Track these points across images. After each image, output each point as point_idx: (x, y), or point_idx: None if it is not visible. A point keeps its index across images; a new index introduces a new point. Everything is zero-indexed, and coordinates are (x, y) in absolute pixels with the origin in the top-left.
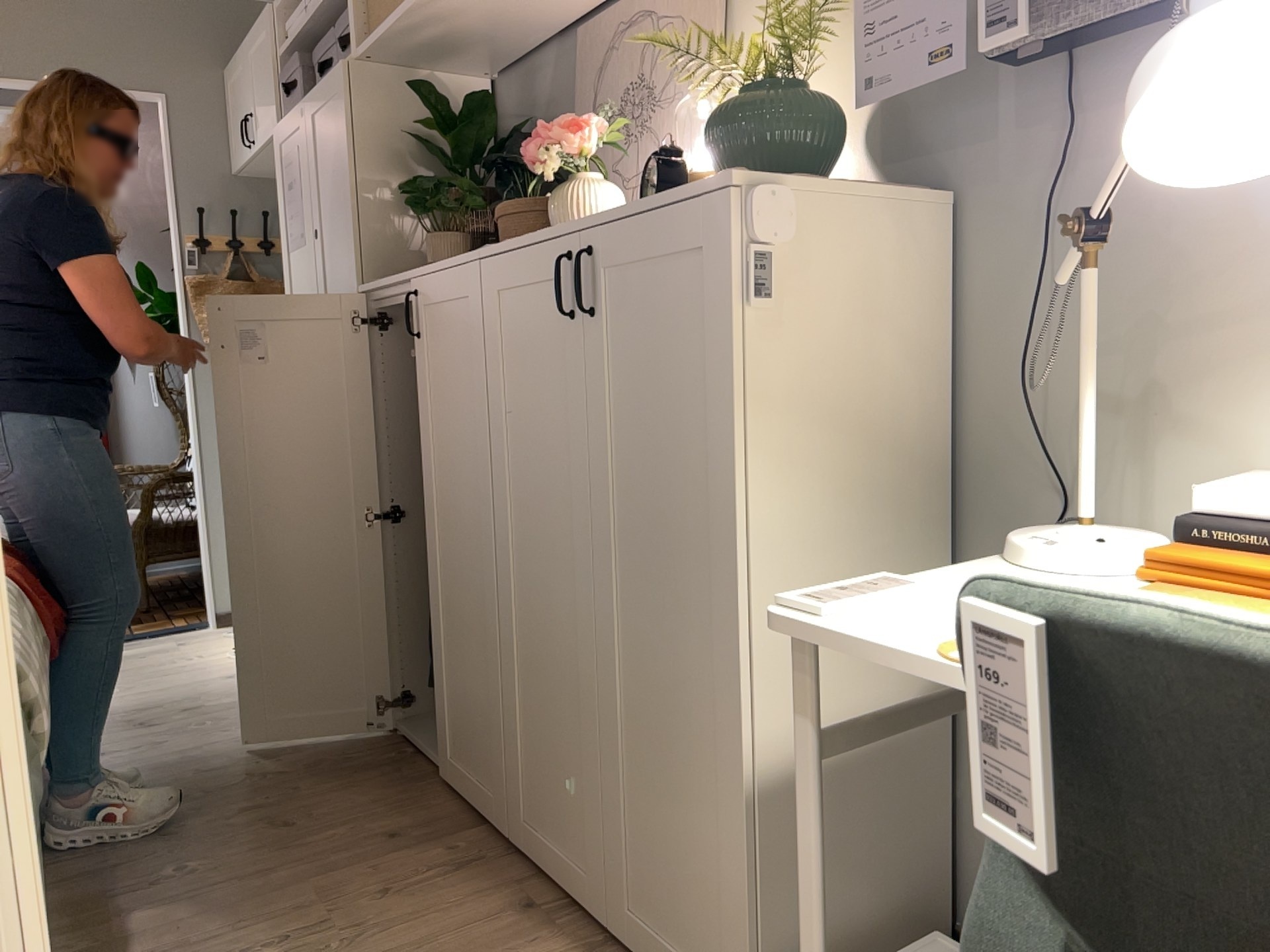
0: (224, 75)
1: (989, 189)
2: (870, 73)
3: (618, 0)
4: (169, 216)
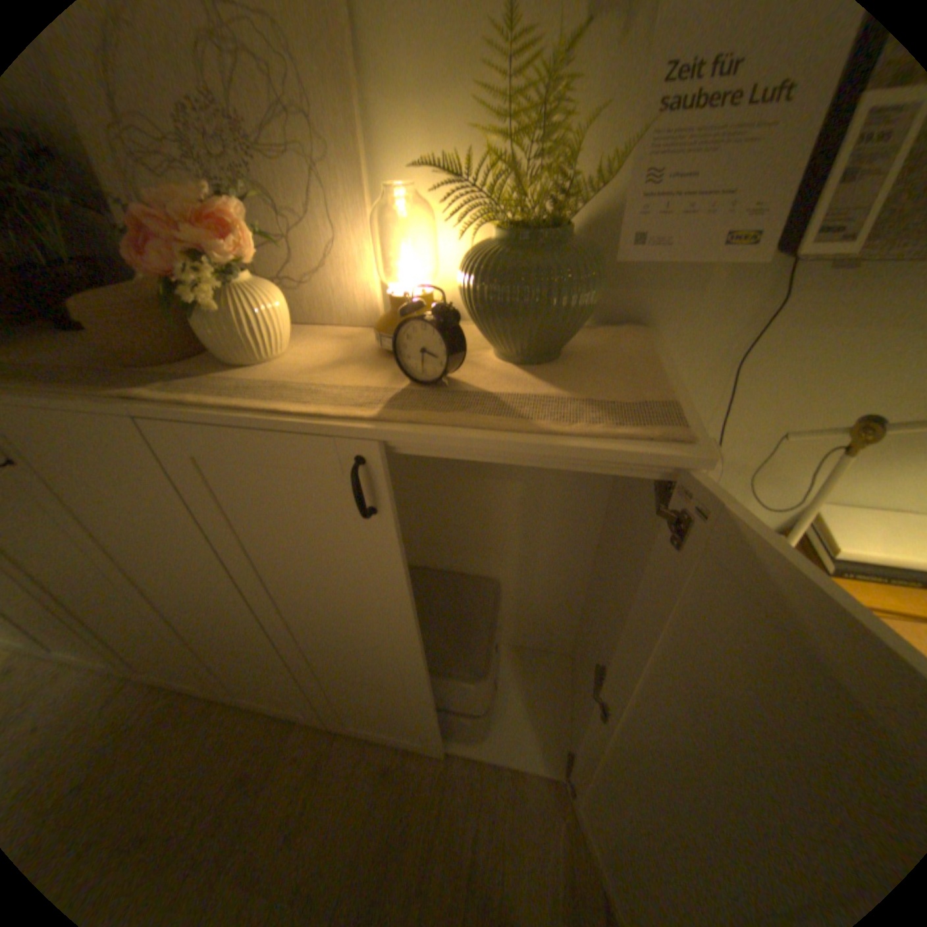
0: None
1: (682, 323)
2: (640, 219)
3: None
4: None
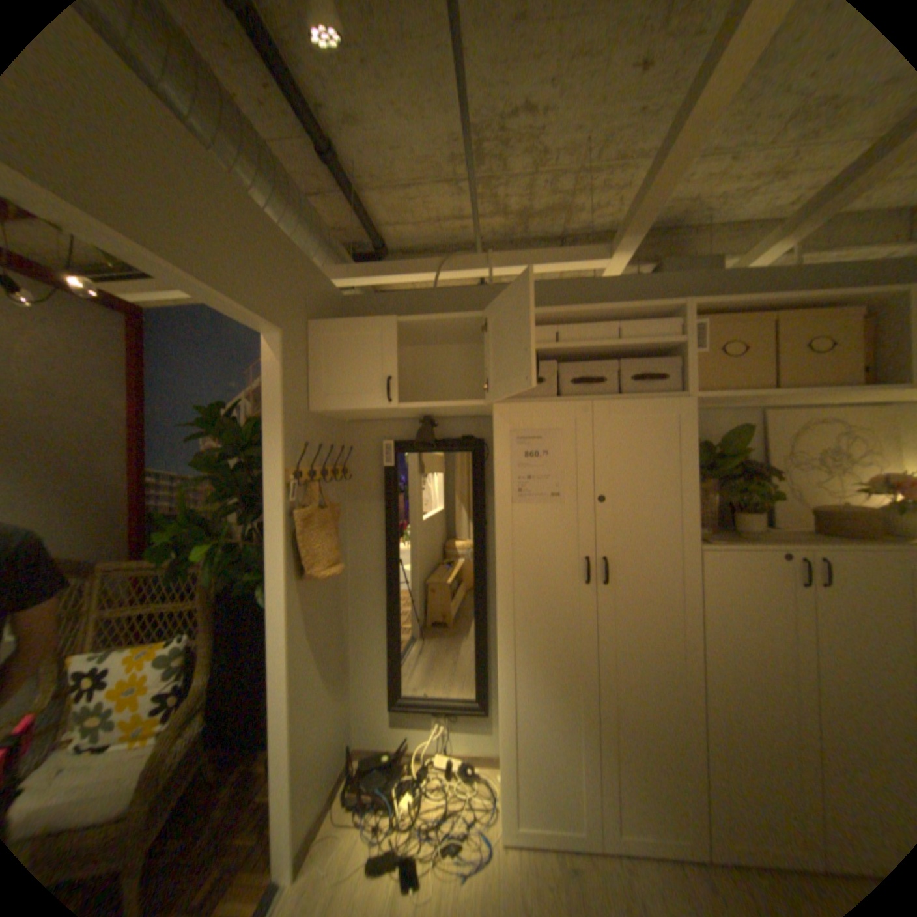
0: (314, 325)
1: None
2: None
3: (799, 407)
4: (266, 448)
